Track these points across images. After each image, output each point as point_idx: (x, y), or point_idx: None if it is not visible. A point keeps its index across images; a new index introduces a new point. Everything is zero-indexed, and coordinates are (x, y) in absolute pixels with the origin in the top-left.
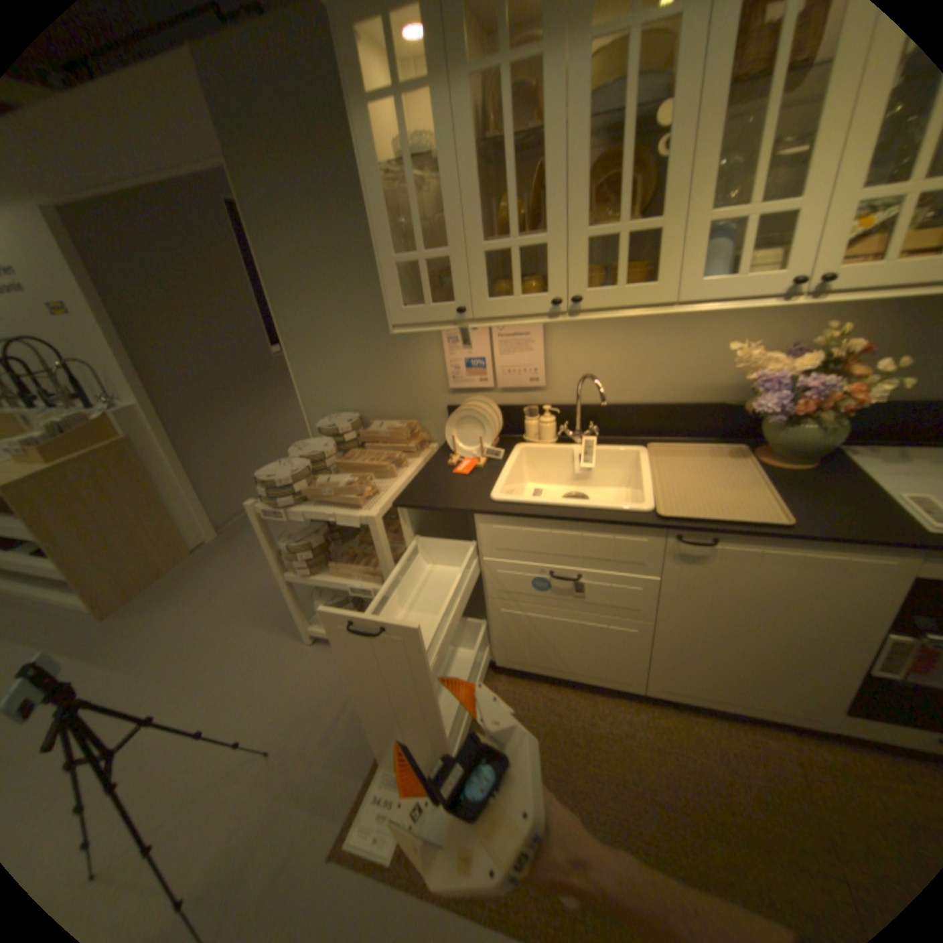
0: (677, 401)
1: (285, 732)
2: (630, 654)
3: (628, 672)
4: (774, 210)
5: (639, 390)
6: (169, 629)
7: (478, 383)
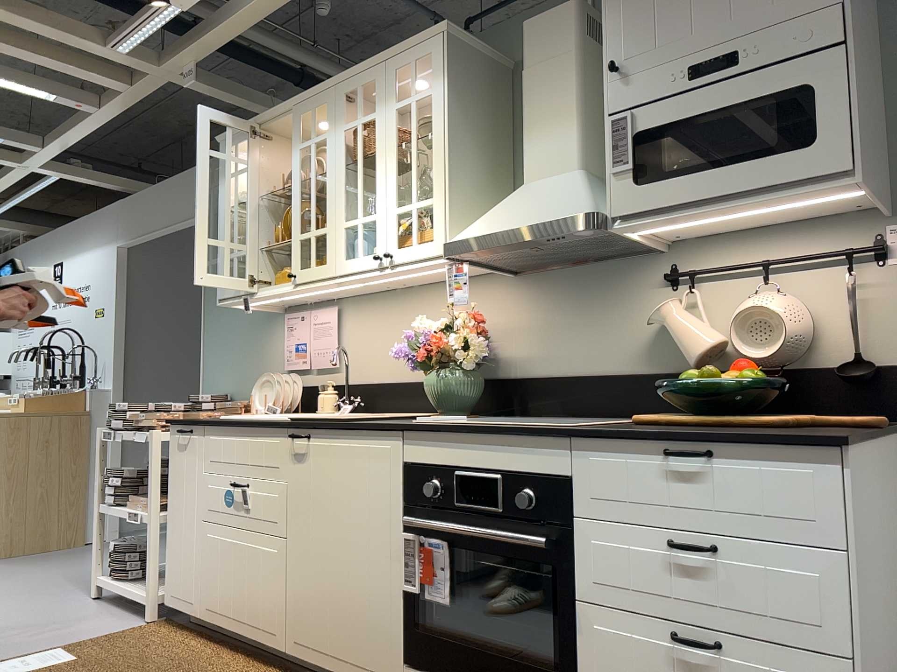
0: (417, 380)
1: (14, 627)
2: (273, 584)
3: (273, 612)
4: (366, 220)
5: (394, 370)
6: (16, 573)
7: (300, 365)
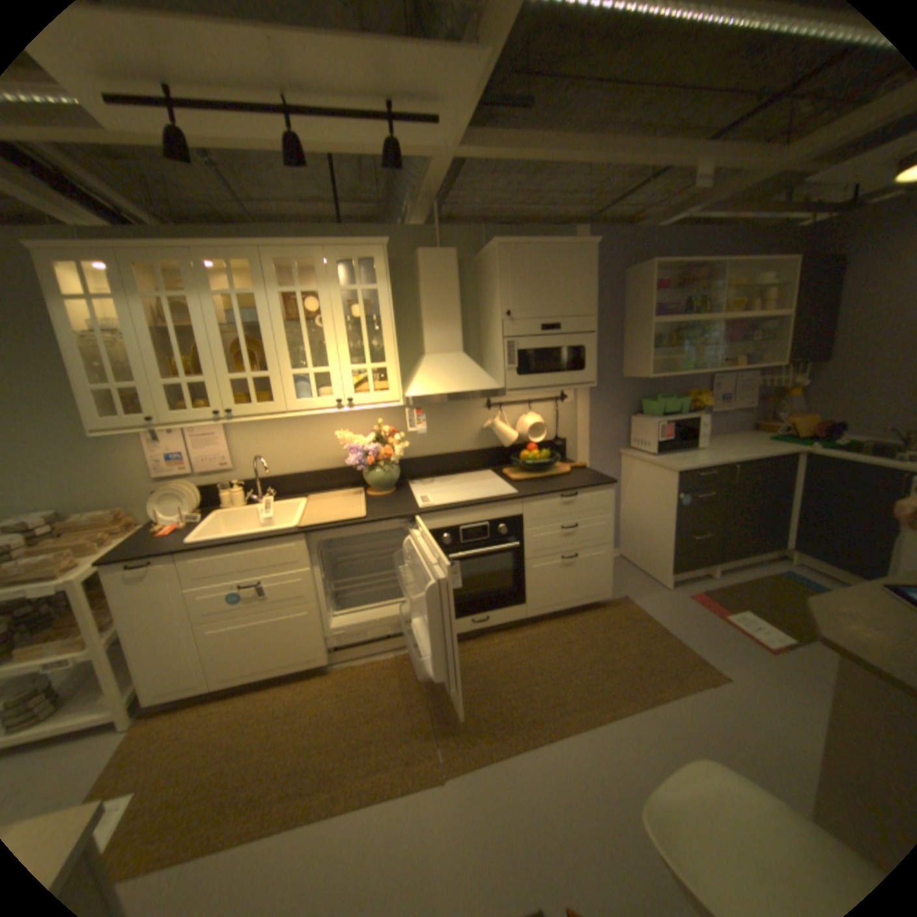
0: (323, 469)
1: None
2: (308, 633)
3: (311, 649)
4: (319, 372)
5: (299, 464)
6: None
7: (178, 471)
